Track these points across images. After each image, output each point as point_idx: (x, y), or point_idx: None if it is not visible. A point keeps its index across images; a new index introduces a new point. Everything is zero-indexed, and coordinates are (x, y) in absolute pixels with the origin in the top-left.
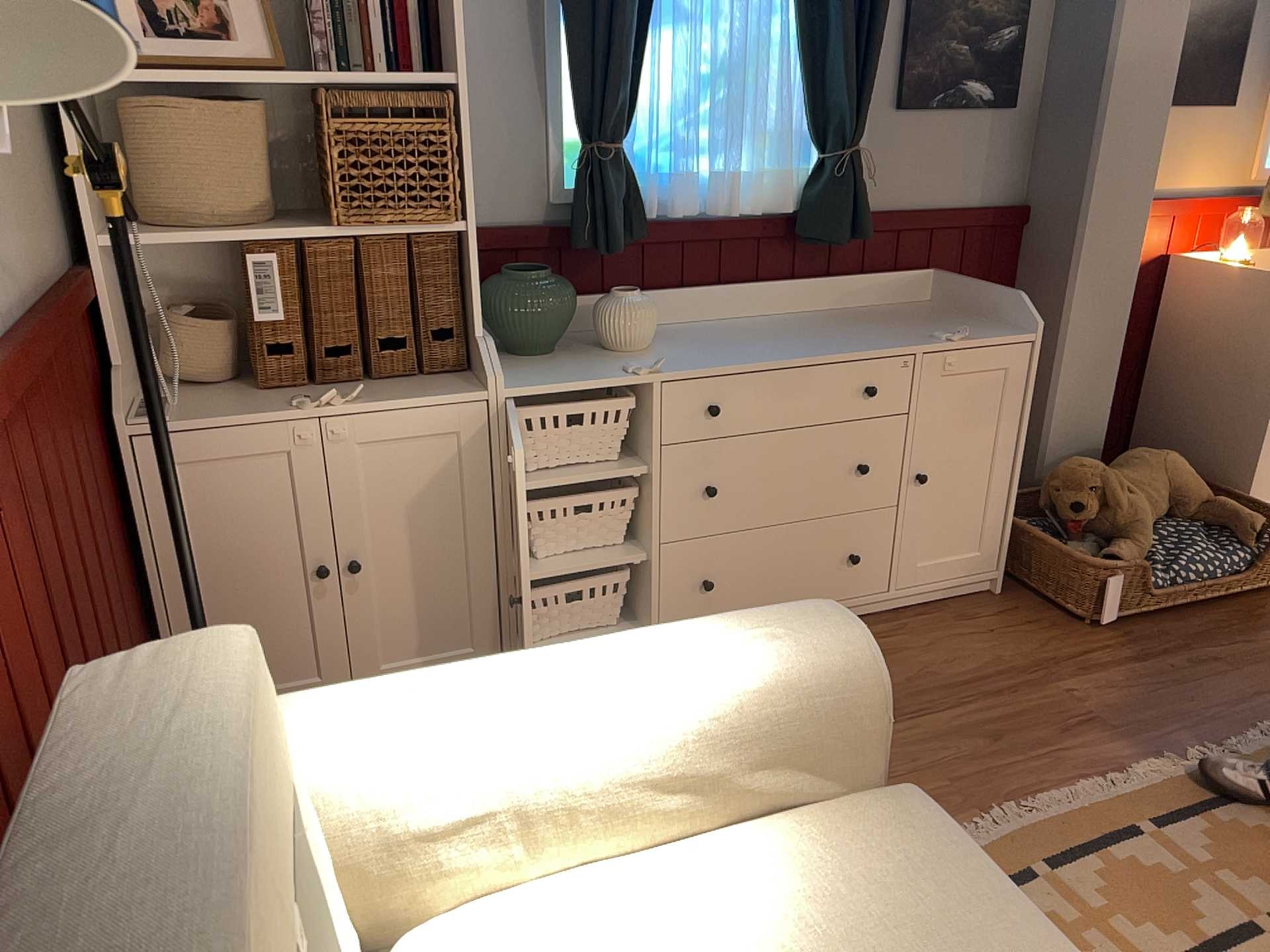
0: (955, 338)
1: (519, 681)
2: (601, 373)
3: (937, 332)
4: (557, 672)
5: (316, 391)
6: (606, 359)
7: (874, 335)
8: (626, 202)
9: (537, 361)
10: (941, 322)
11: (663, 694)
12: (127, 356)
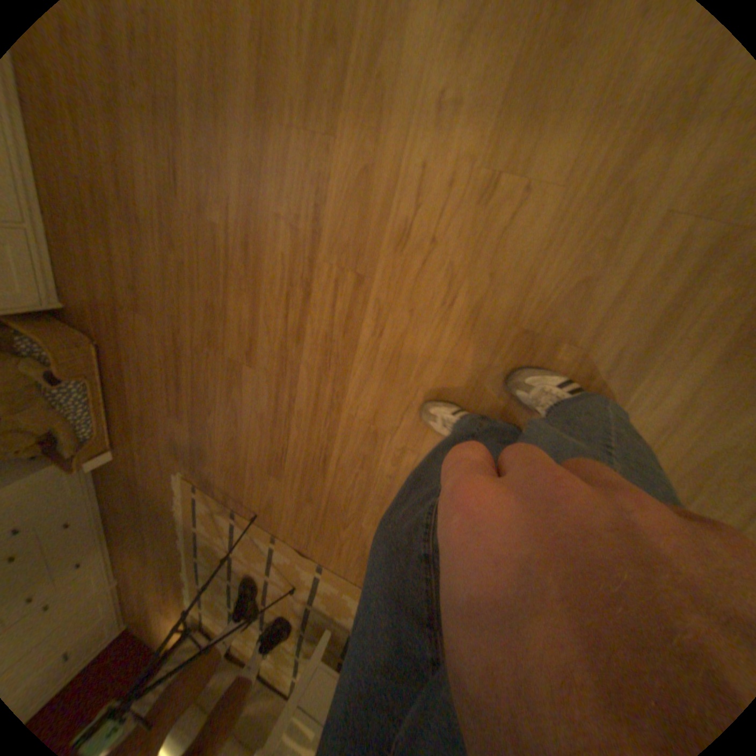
0: None
1: None
2: None
3: None
4: None
5: None
6: None
7: None
8: None
9: None
10: None
11: None
12: None
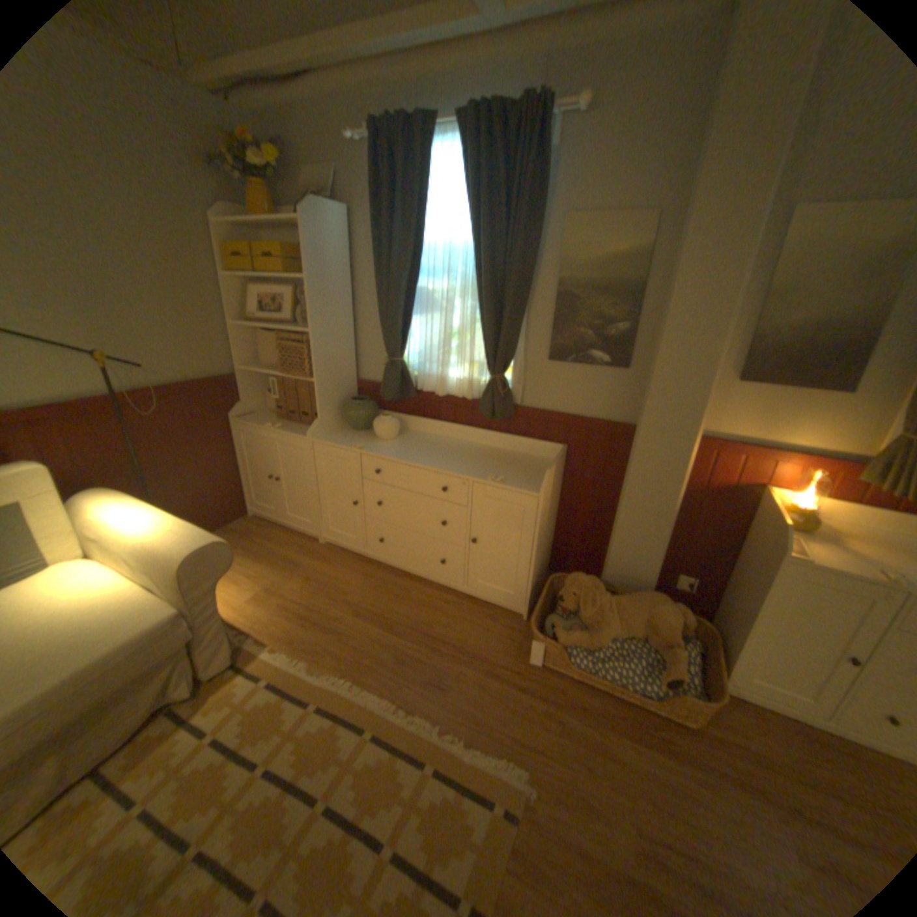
0: (495, 480)
1: (131, 515)
2: (348, 443)
3: (494, 475)
4: (139, 518)
5: (285, 422)
6: (366, 439)
7: (472, 466)
8: (399, 382)
9: (350, 433)
10: (522, 472)
11: (138, 536)
12: (250, 399)
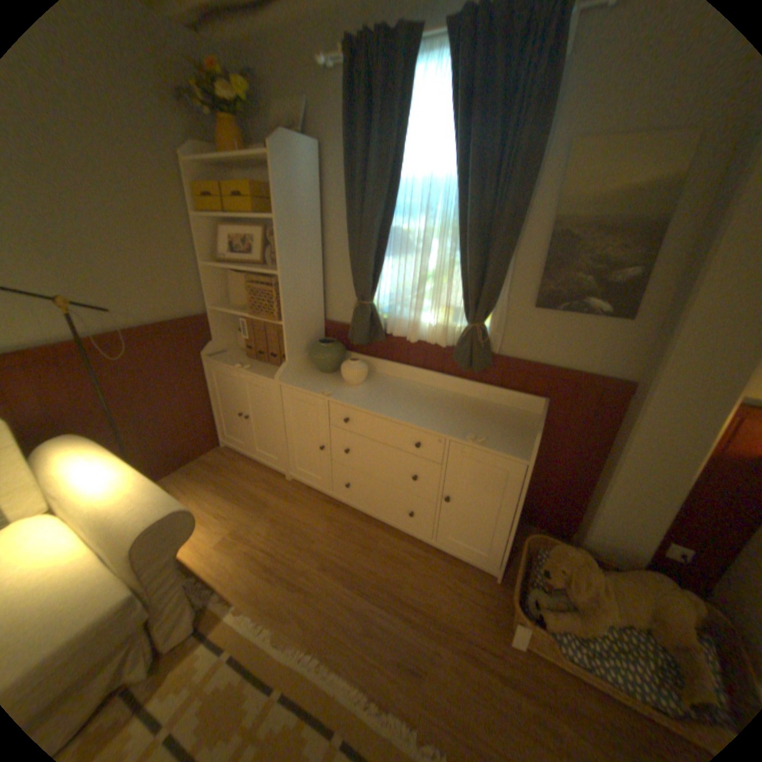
0: (476, 441)
1: (93, 471)
2: (316, 388)
3: (474, 433)
4: (99, 475)
5: (254, 362)
6: (334, 384)
7: (448, 420)
8: (369, 325)
9: (318, 375)
10: (503, 429)
11: (94, 501)
12: (222, 338)
